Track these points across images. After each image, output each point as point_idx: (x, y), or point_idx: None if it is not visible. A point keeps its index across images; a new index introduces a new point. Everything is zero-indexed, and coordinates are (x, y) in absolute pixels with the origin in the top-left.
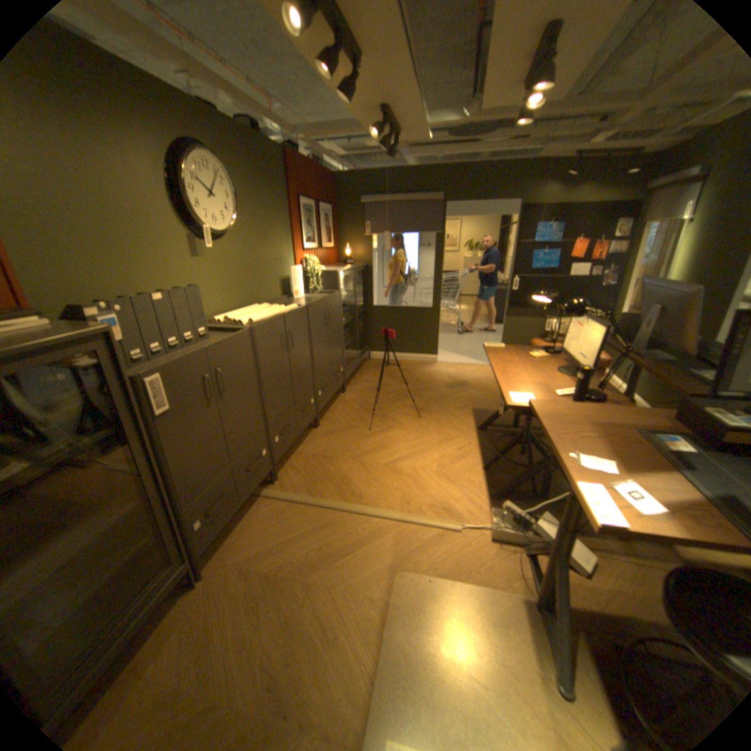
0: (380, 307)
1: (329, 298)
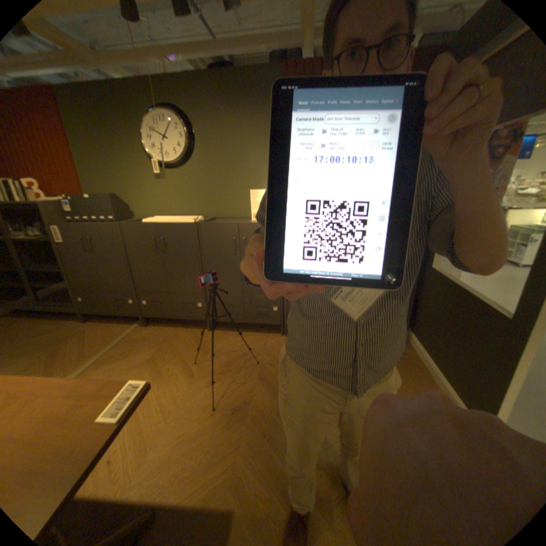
0: (438, 272)
1: (247, 224)
